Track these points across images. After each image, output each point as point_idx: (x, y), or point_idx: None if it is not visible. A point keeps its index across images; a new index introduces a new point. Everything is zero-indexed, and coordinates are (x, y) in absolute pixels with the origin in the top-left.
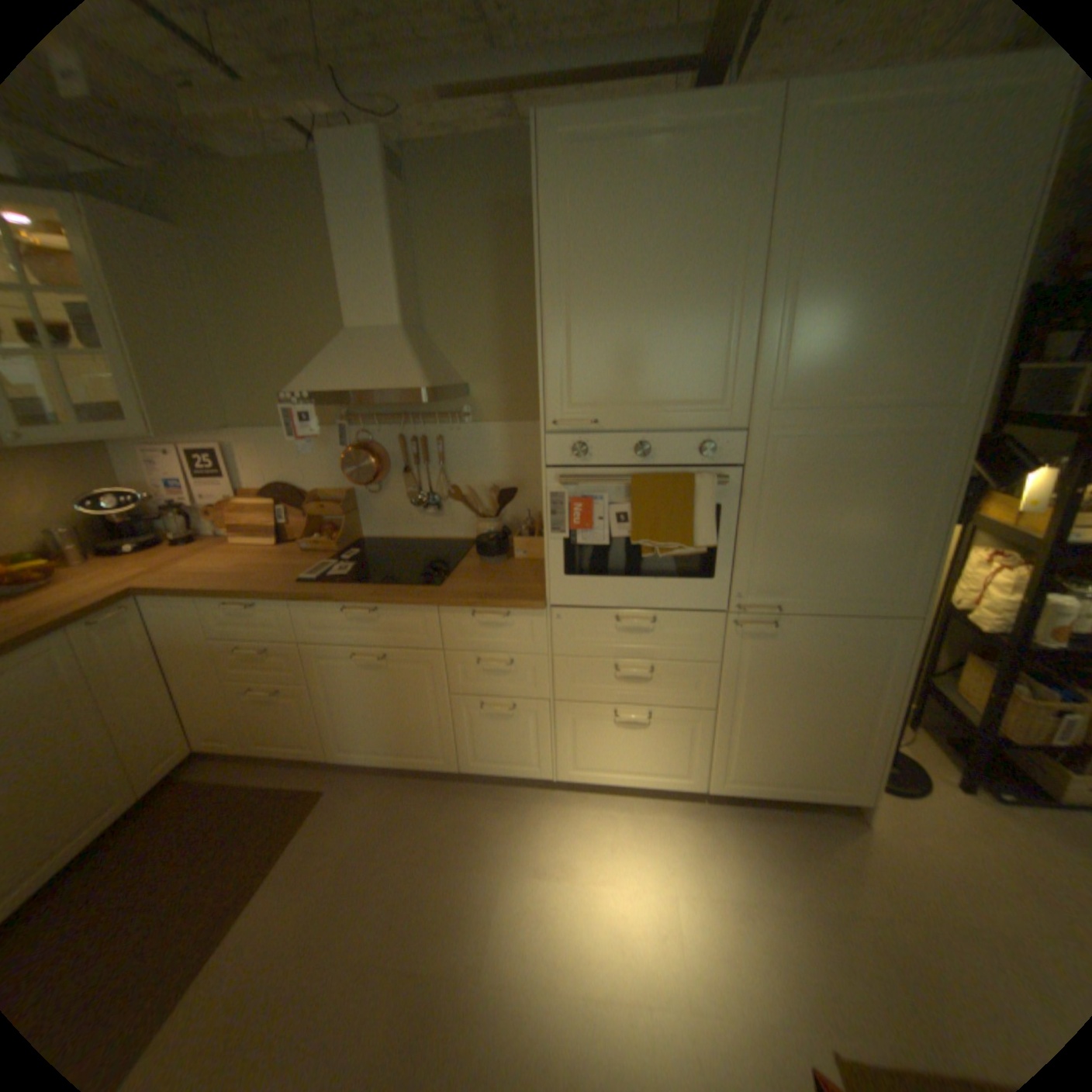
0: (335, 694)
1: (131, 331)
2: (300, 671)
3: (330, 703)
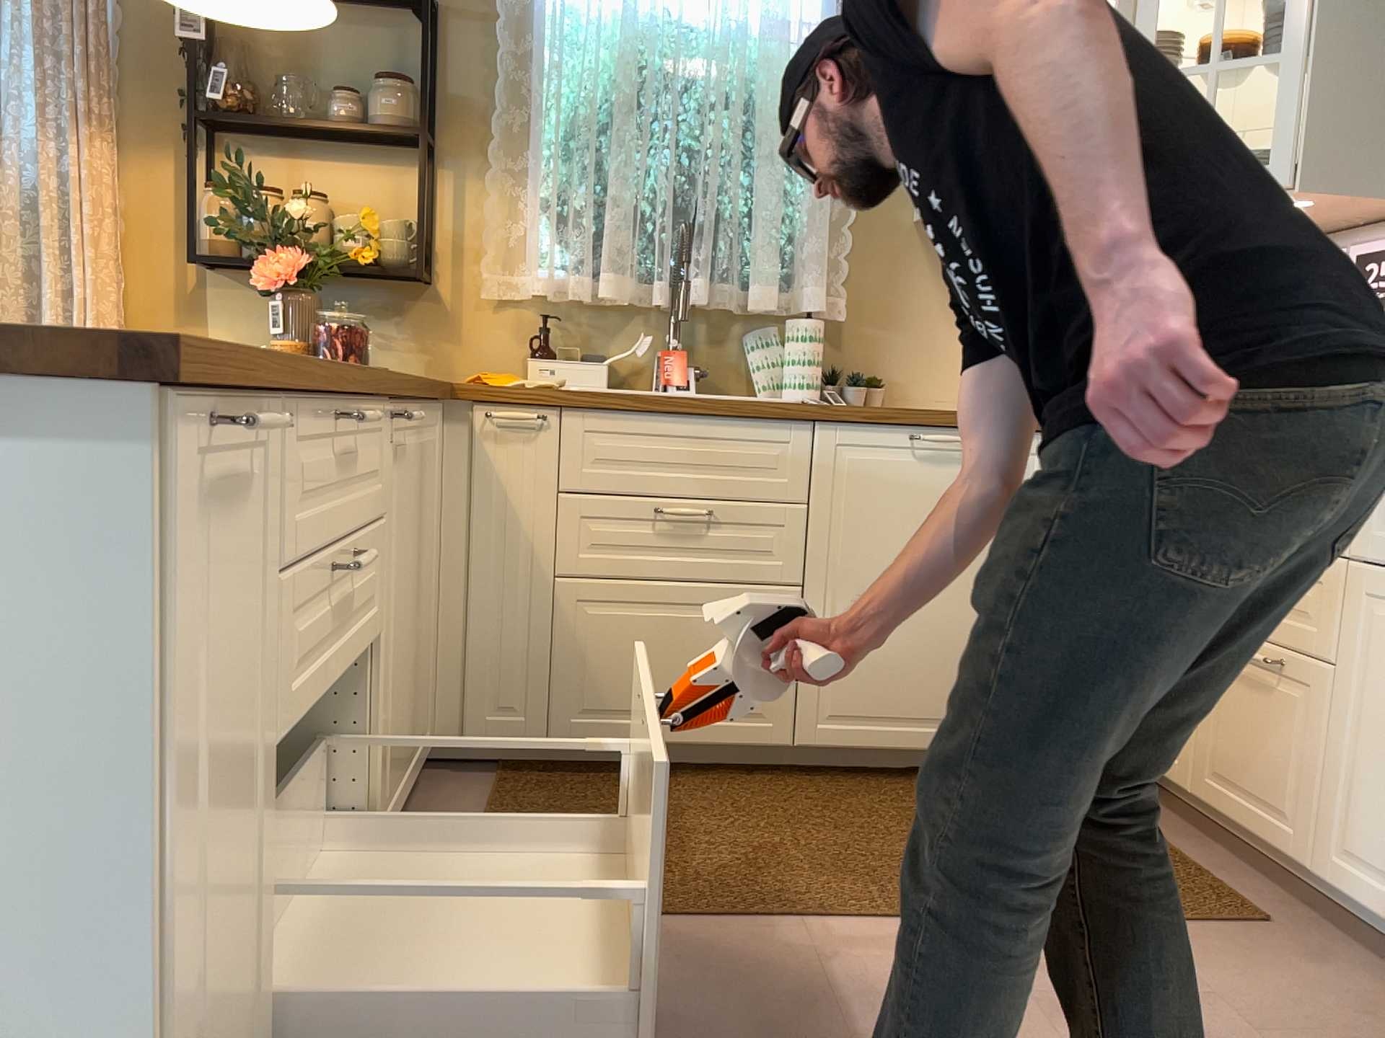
0: (1384, 698)
1: (1335, 16)
2: (1336, 624)
3: (1367, 721)
